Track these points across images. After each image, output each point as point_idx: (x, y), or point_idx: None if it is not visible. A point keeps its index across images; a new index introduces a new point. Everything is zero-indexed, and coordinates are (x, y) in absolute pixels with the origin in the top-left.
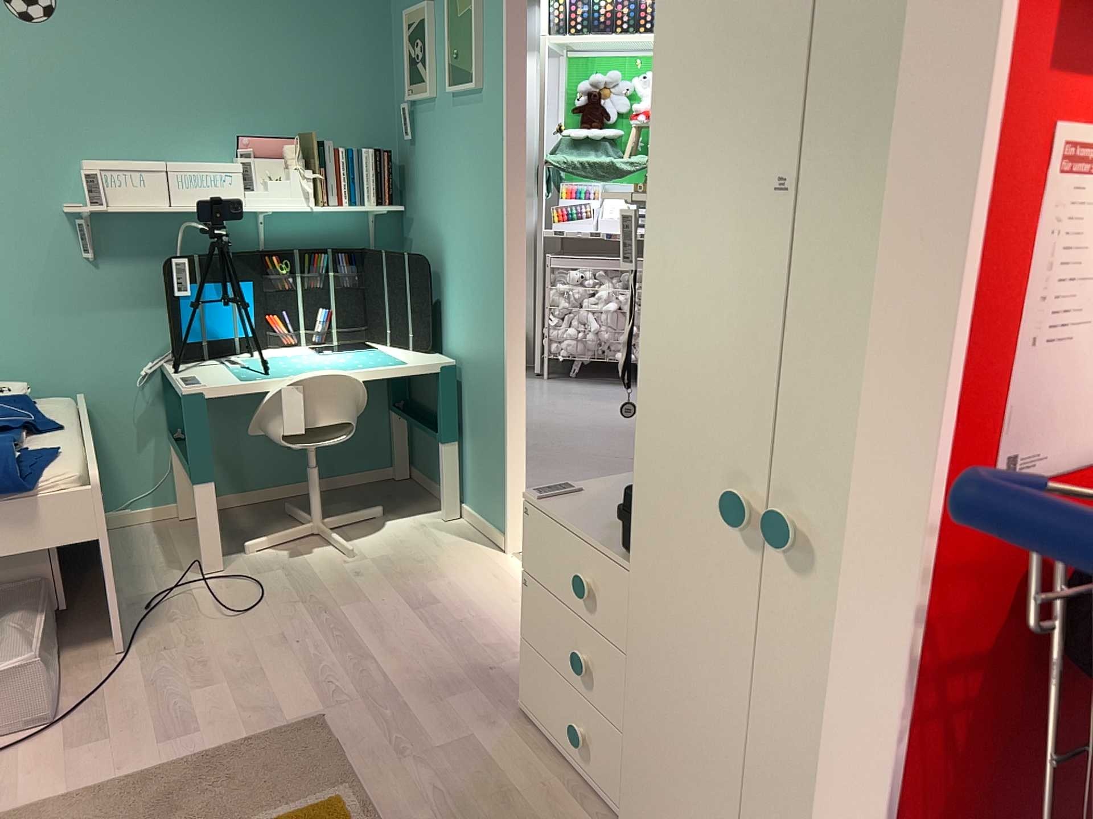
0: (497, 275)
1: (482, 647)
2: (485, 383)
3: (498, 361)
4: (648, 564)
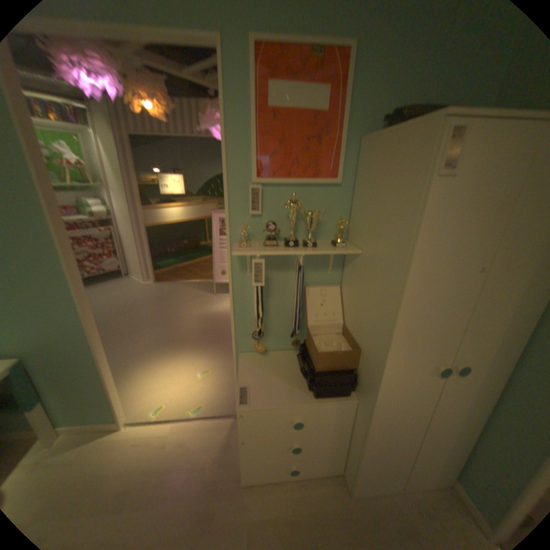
0: (60, 296)
1: (185, 483)
2: (62, 359)
3: (78, 343)
4: (386, 405)
